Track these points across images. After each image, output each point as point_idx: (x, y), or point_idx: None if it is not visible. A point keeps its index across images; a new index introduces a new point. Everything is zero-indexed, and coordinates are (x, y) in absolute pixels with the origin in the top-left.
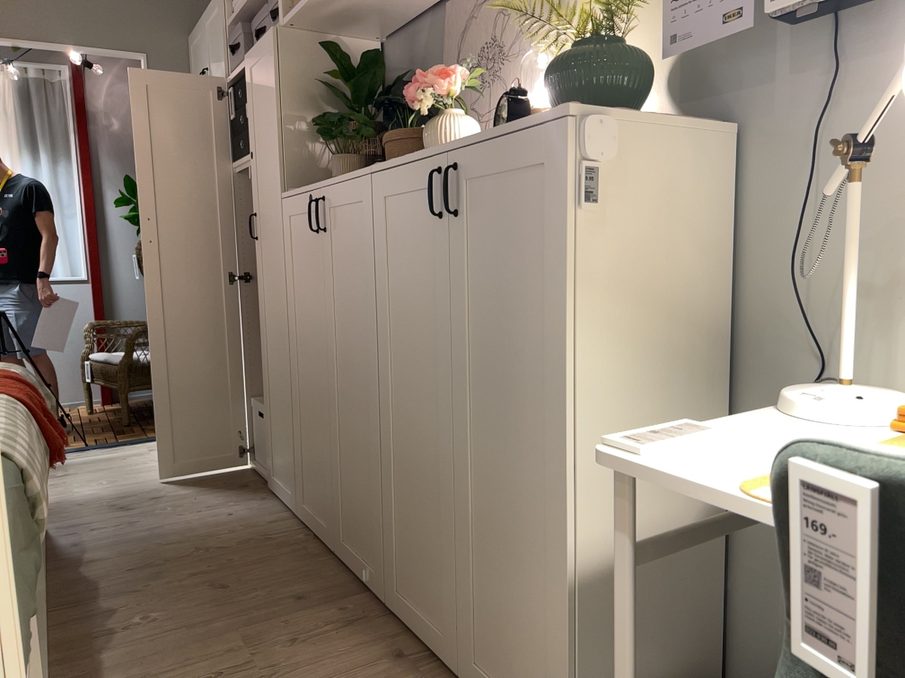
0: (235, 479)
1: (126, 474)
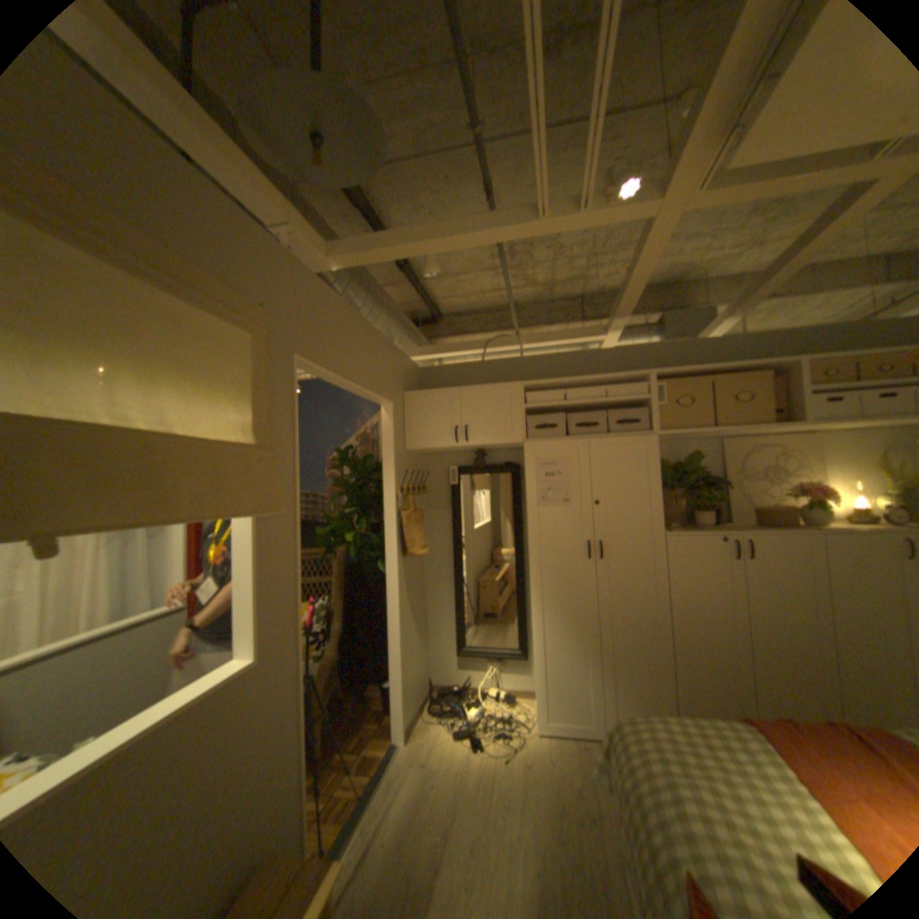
0: (563, 751)
1: (488, 799)
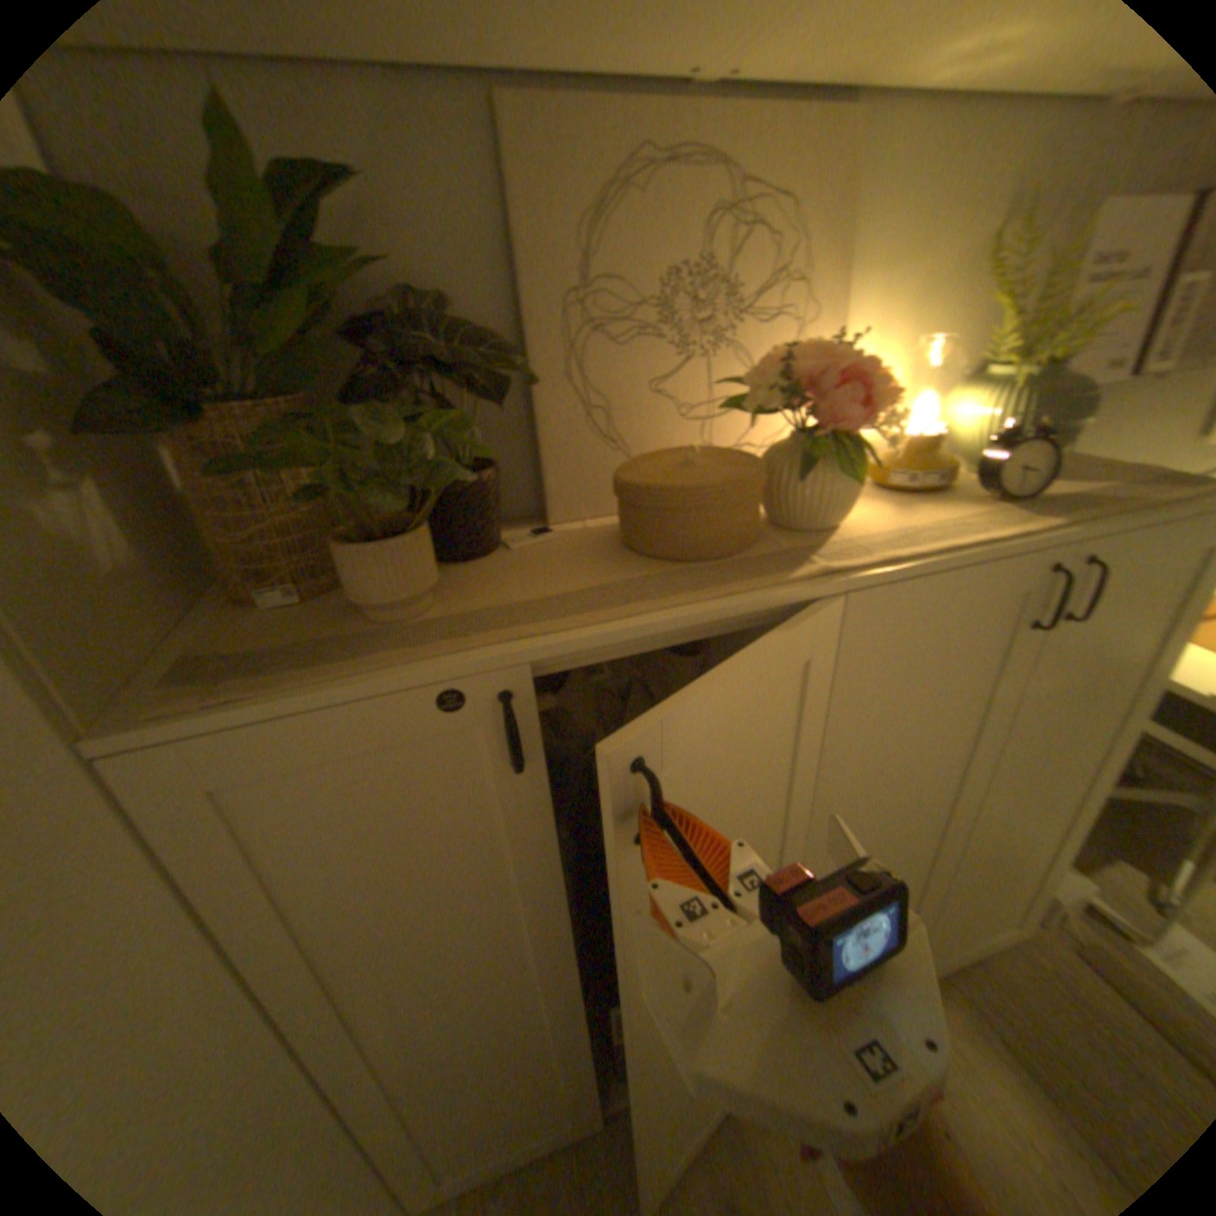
0: None
1: None
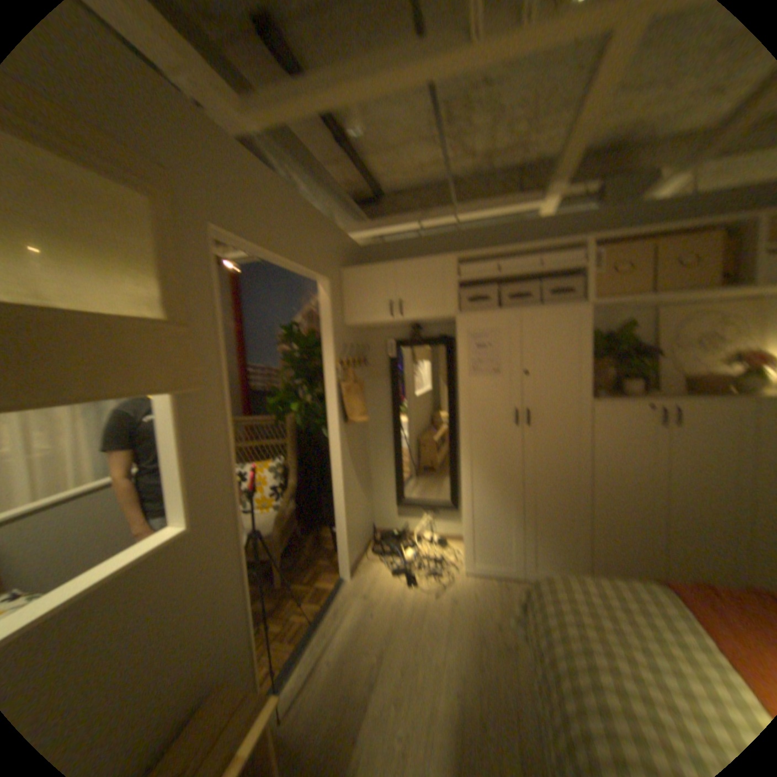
0: (486, 586)
1: (419, 626)
